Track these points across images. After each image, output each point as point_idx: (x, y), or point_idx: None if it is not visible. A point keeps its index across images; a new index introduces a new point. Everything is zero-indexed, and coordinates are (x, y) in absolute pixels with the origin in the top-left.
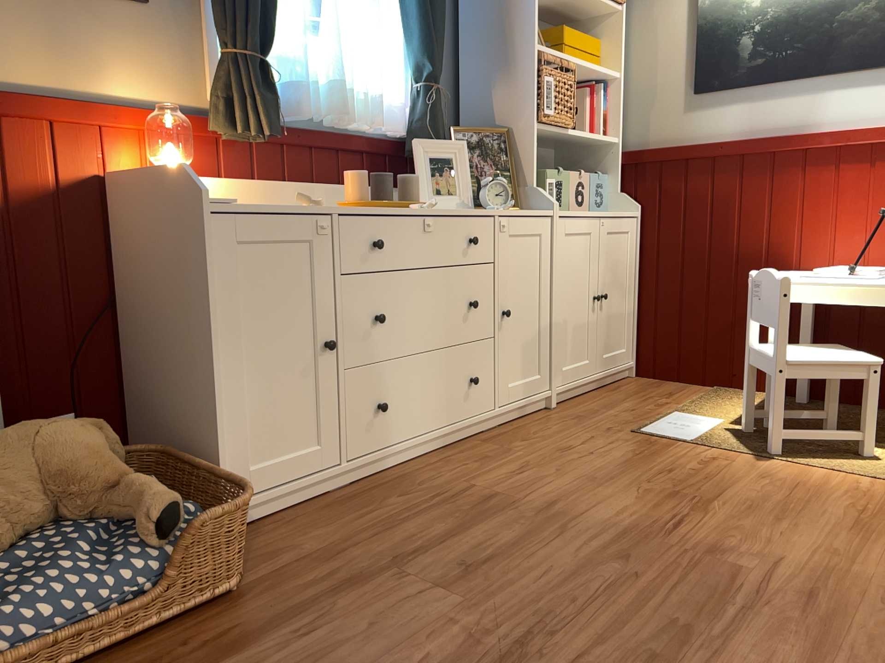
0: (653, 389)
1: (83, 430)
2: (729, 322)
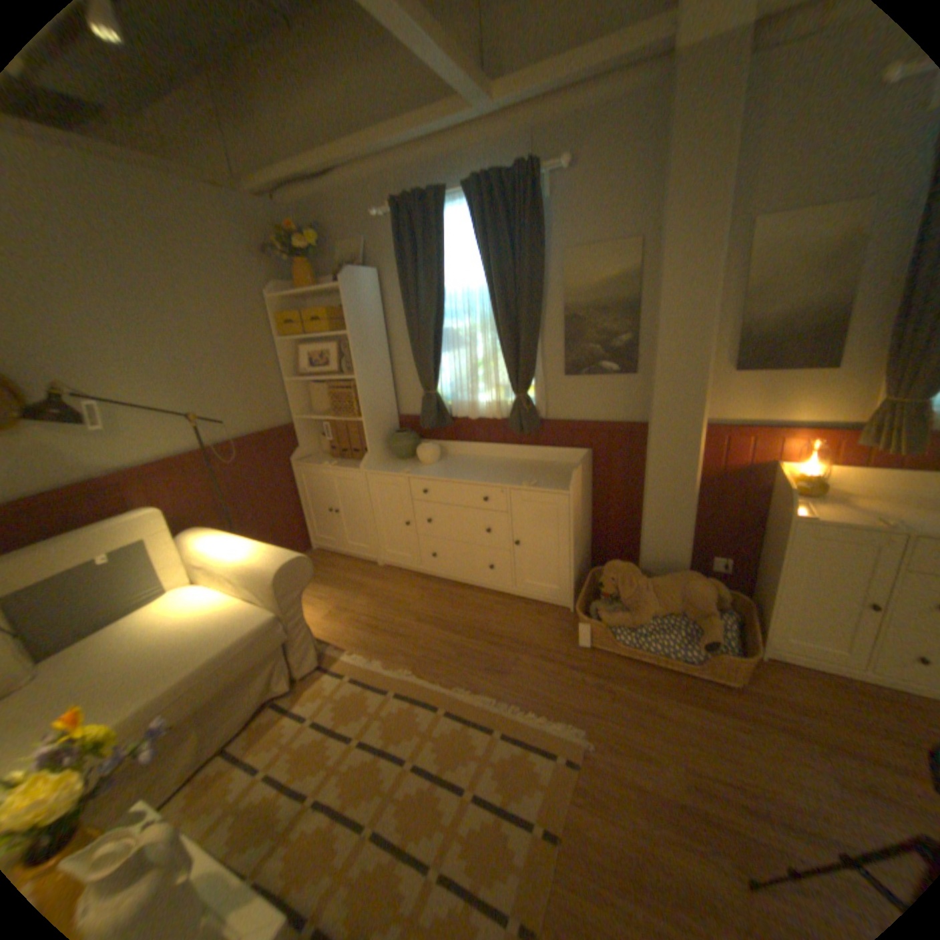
0: None
1: (707, 588)
2: None
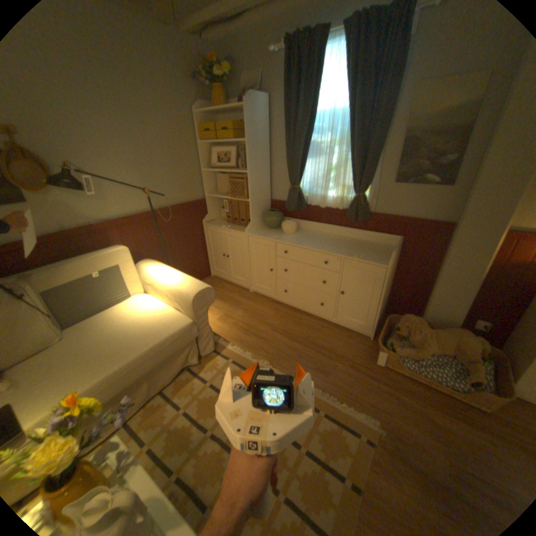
0: None
1: (477, 343)
2: None
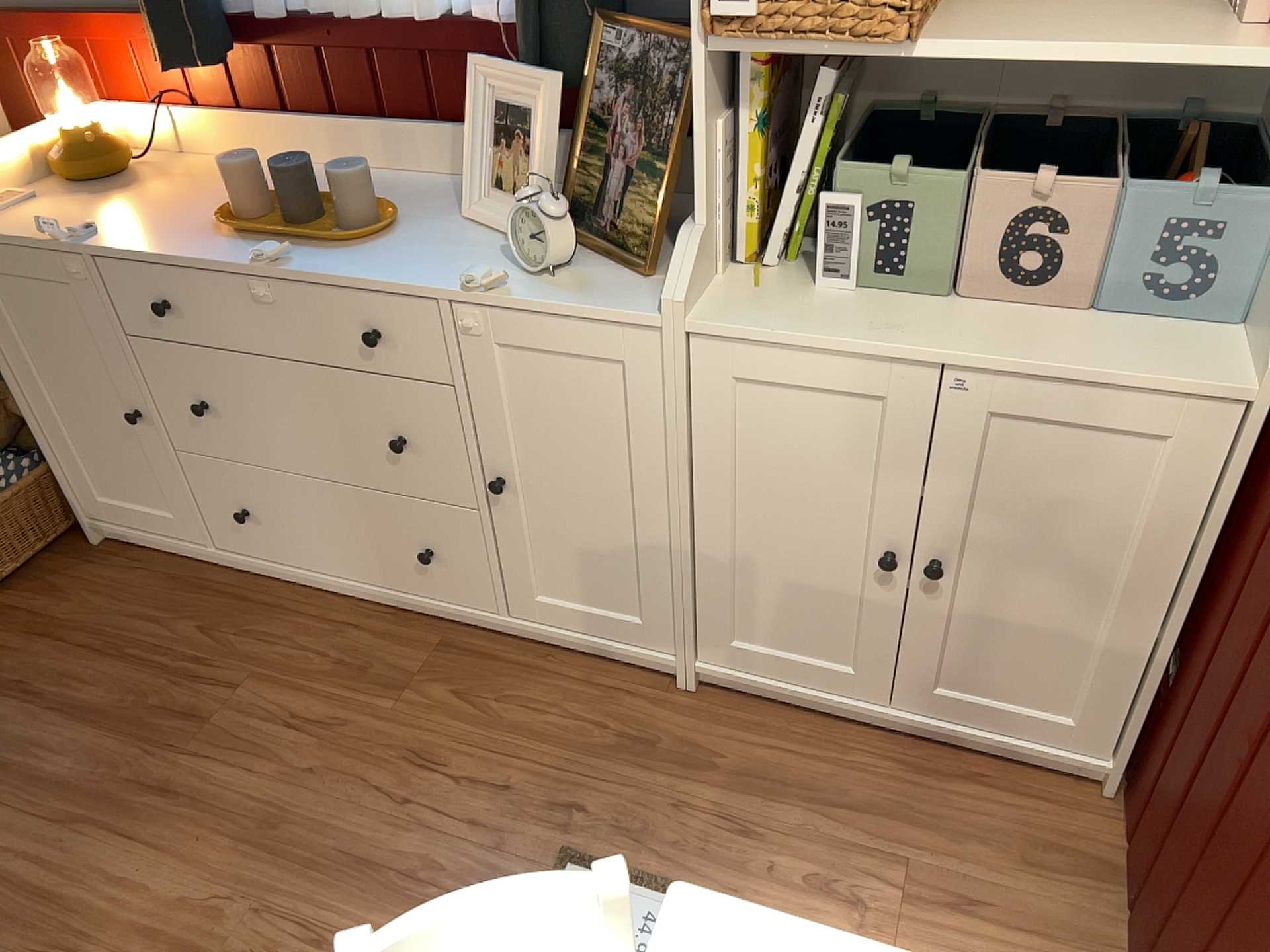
0: (978, 850)
1: None
2: (1191, 939)
